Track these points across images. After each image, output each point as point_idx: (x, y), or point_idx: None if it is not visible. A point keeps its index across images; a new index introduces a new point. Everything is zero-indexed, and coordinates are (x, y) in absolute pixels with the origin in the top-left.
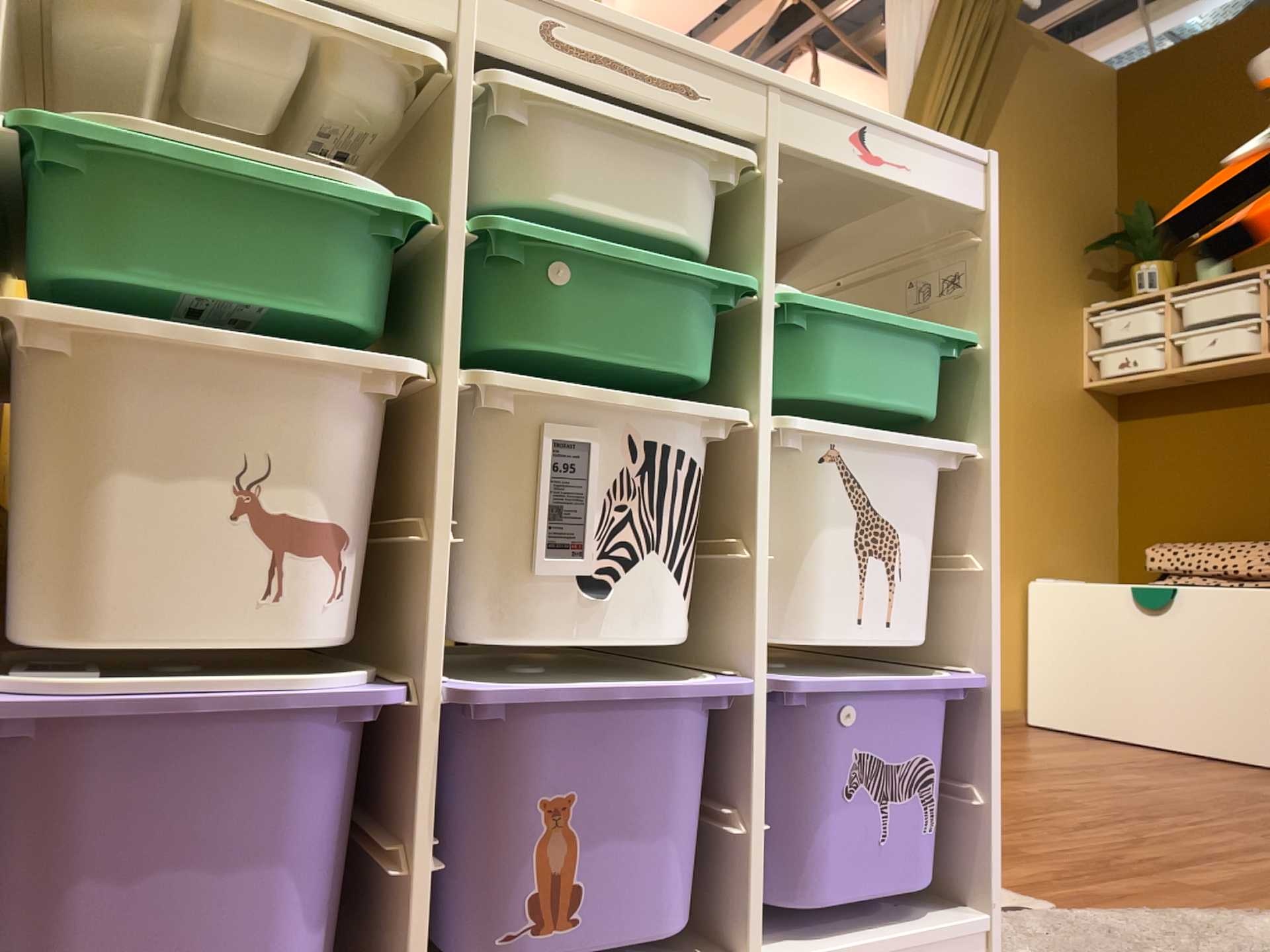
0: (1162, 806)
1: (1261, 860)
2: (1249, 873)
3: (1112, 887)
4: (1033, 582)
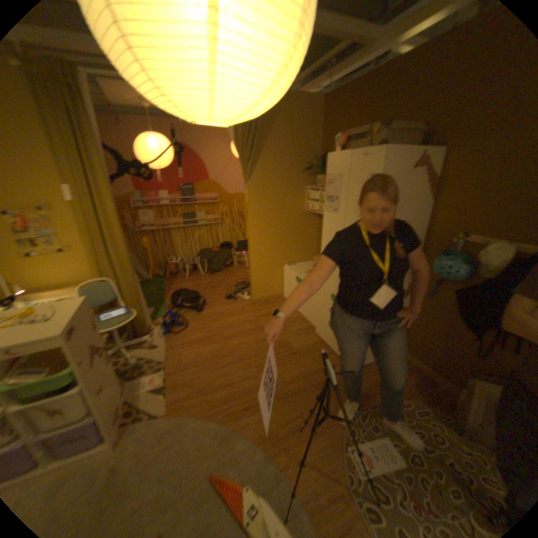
0: (253, 356)
1: (237, 390)
2: (225, 398)
3: (186, 407)
4: (284, 268)
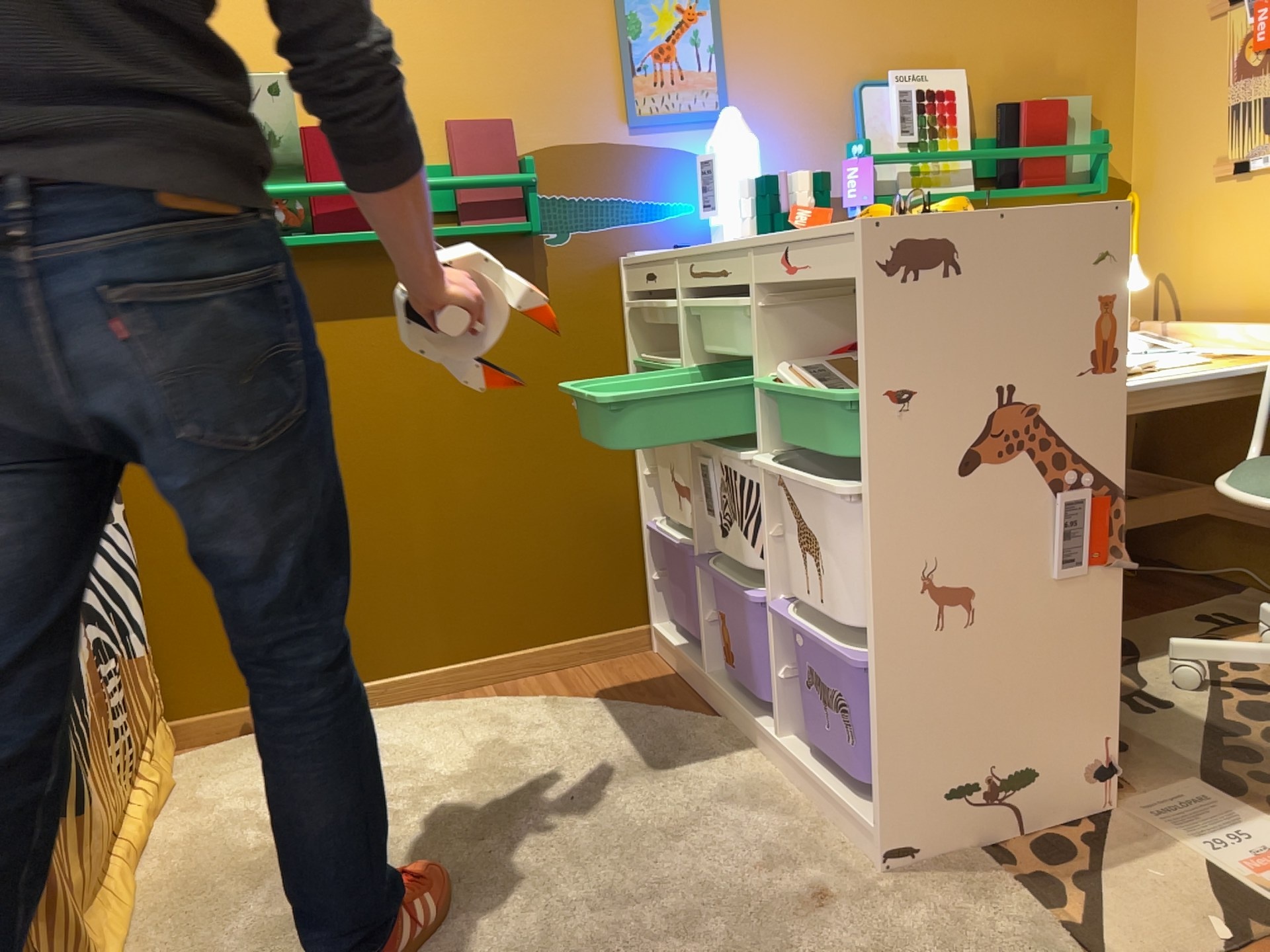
0: None
1: None
2: None
3: None
4: None
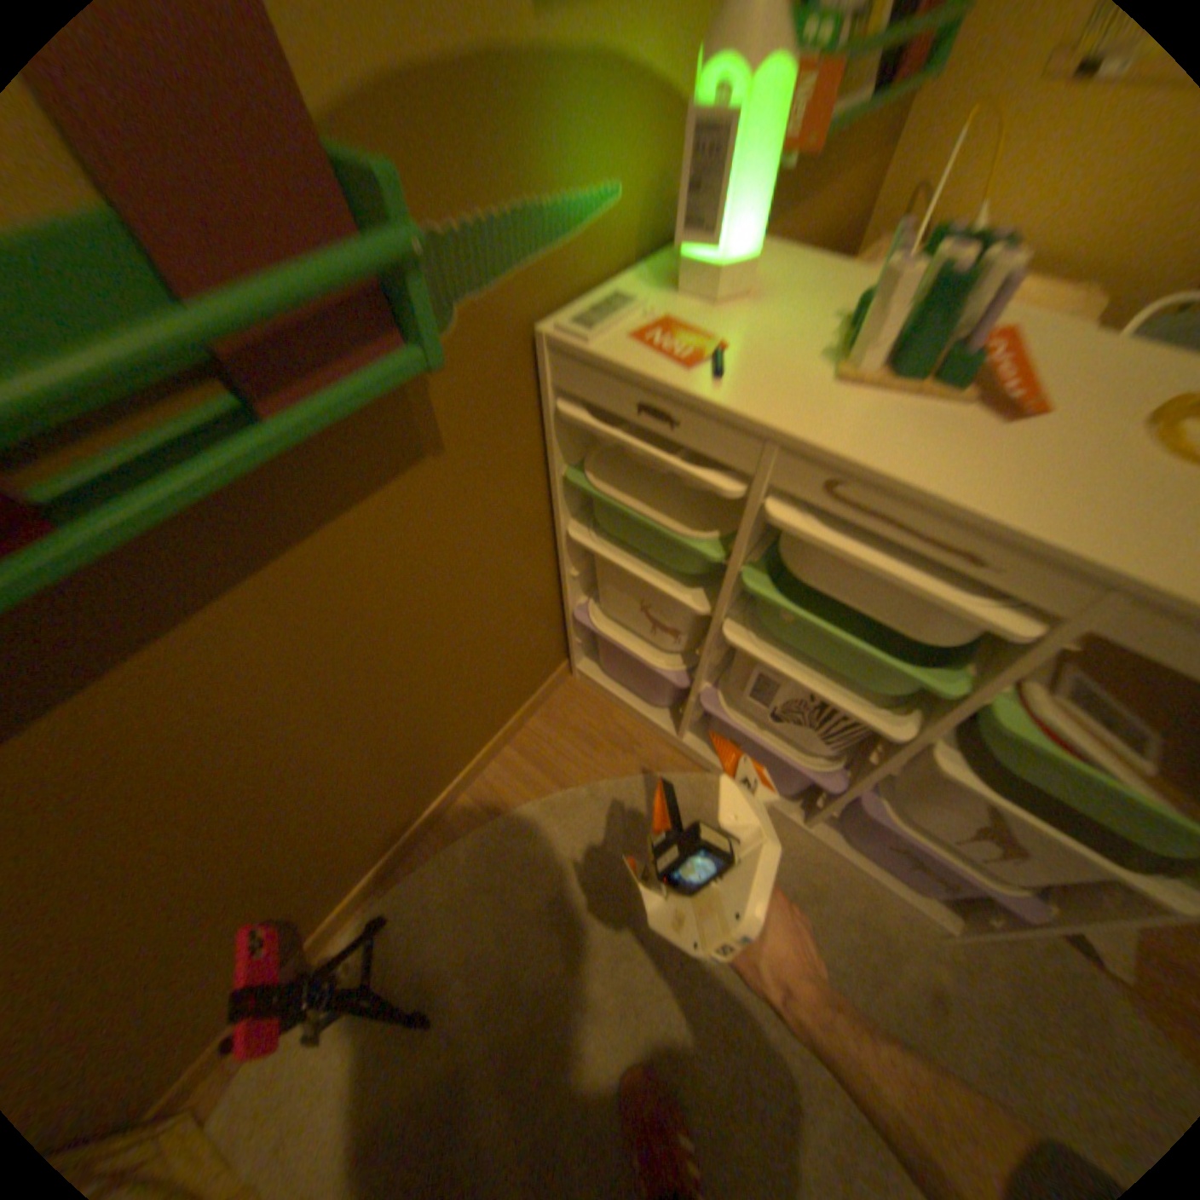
0: None
1: None
2: None
3: None
4: None
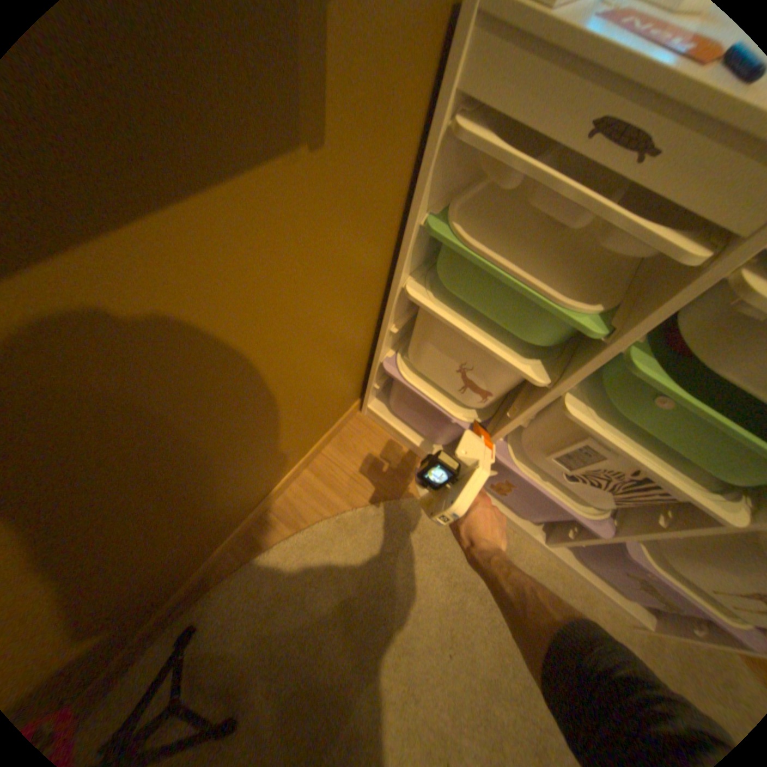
0: None
1: None
2: None
3: None
4: None
